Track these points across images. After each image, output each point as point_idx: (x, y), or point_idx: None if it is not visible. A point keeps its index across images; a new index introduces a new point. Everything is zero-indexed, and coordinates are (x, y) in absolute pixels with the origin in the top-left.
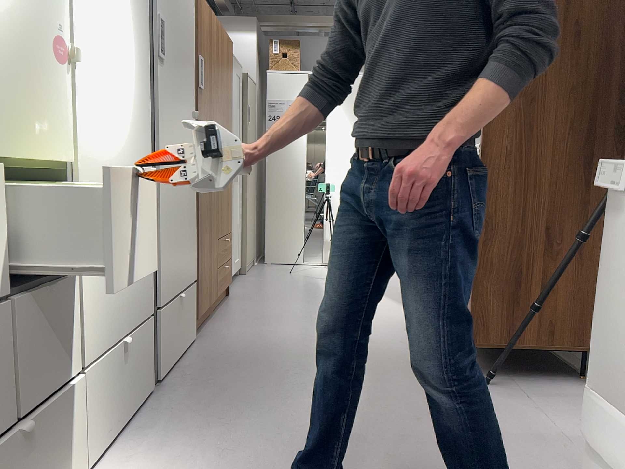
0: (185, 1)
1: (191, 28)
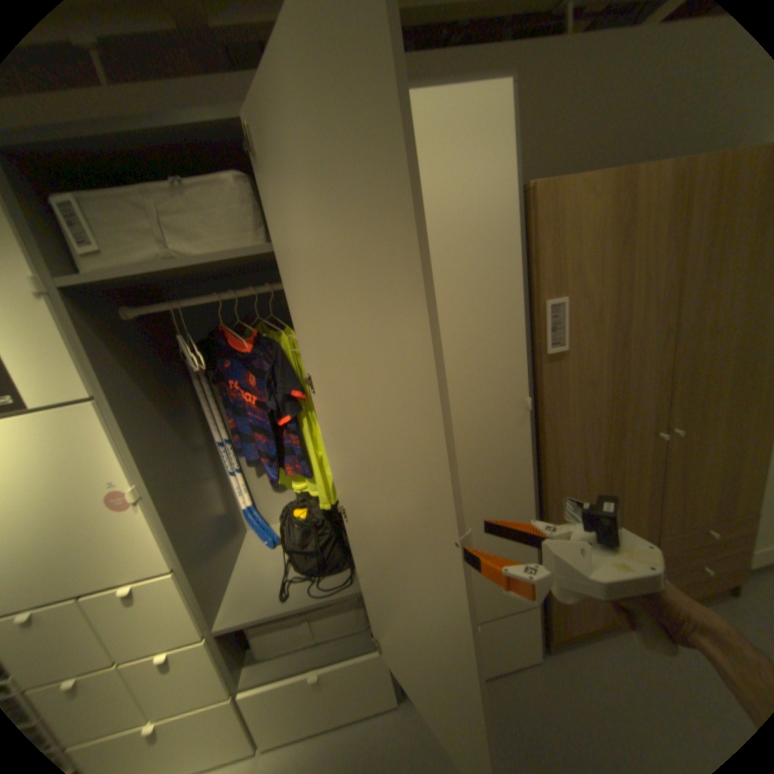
0: (469, 245)
1: (501, 276)
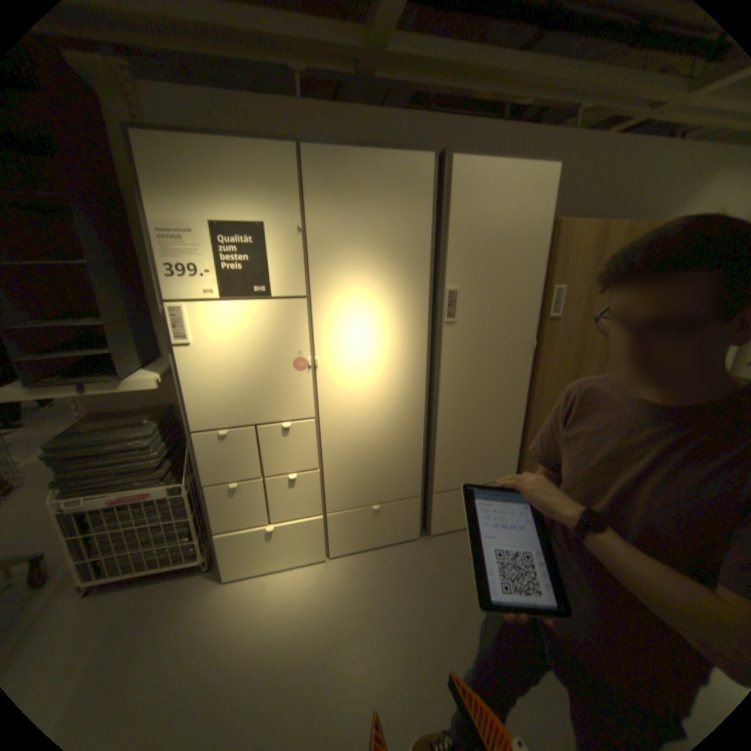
0: (523, 246)
1: (535, 267)
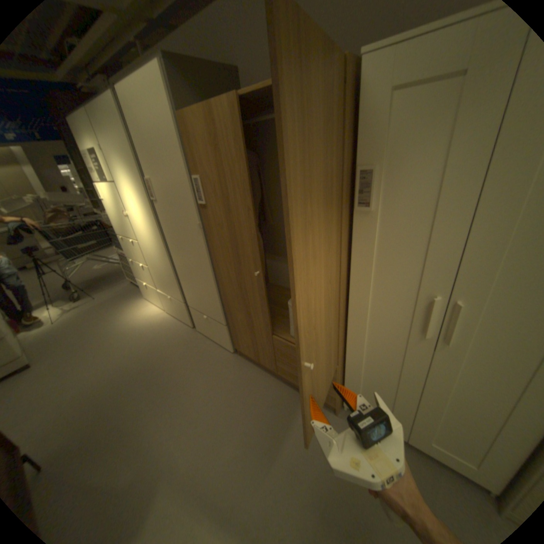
0: (164, 144)
1: (176, 161)
